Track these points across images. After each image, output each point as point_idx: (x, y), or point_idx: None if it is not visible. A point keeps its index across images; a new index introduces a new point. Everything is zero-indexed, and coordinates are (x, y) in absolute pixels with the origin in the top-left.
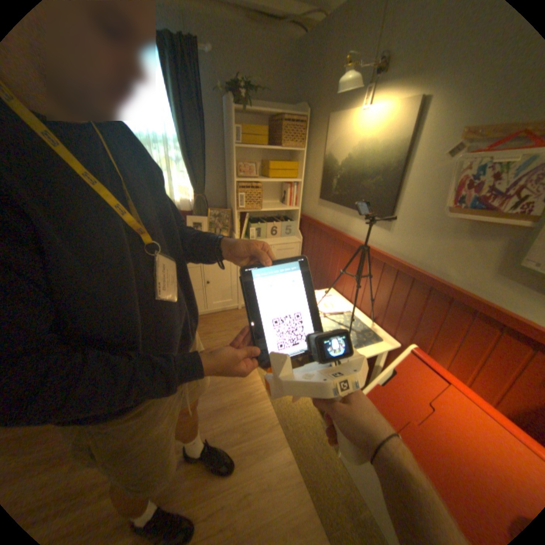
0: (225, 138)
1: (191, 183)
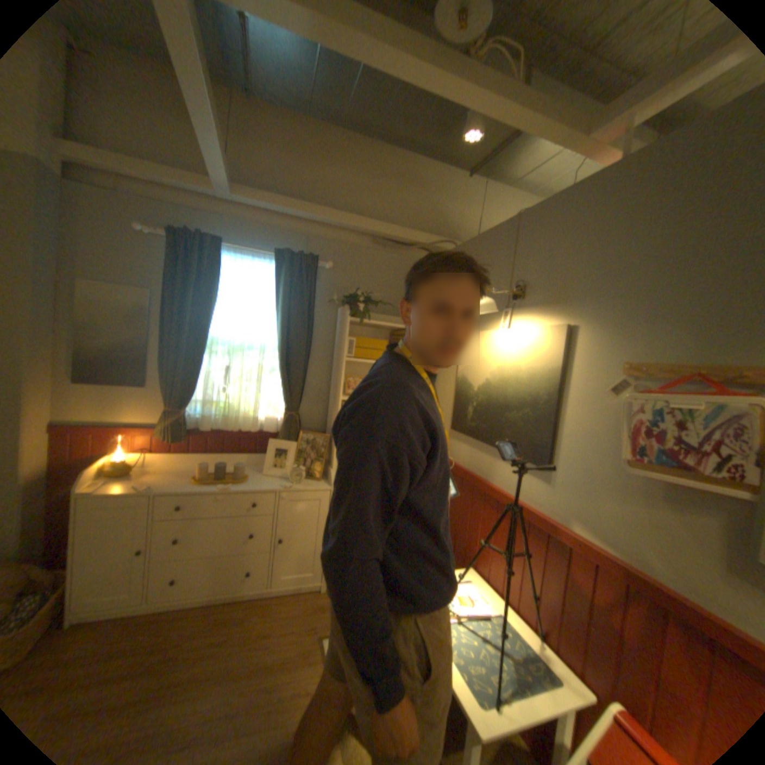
0: (335, 349)
1: (284, 398)
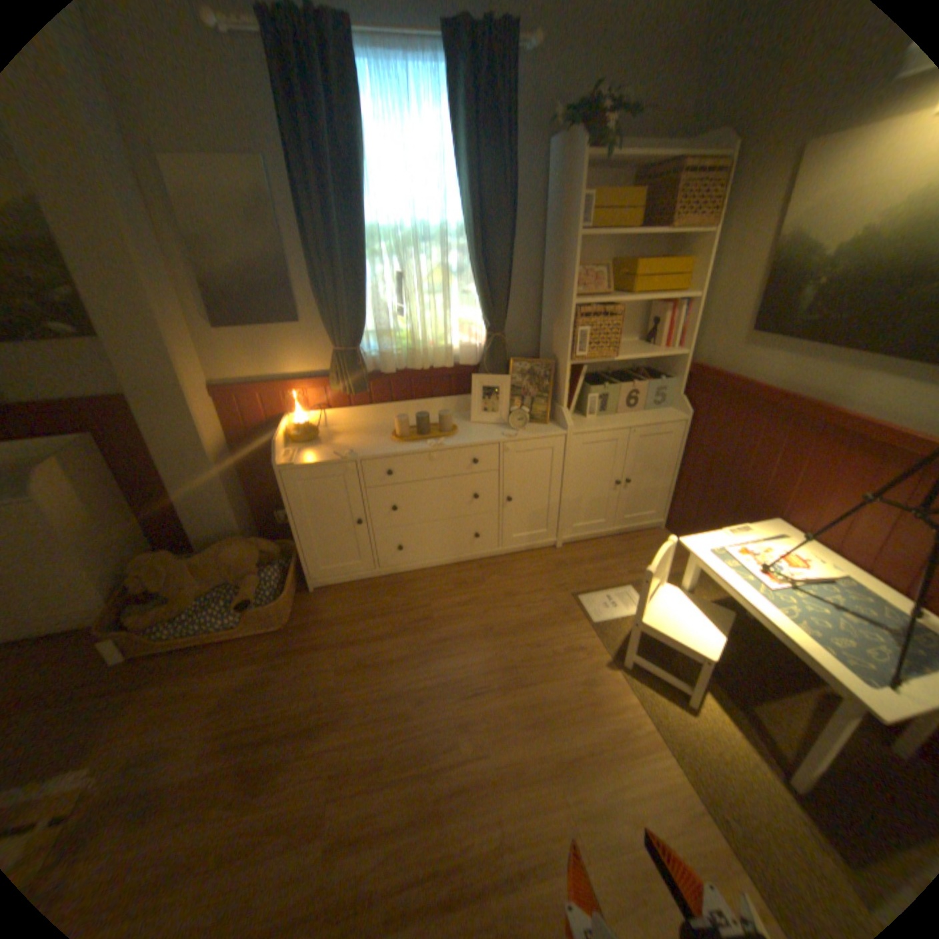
0: (548, 220)
1: (480, 312)
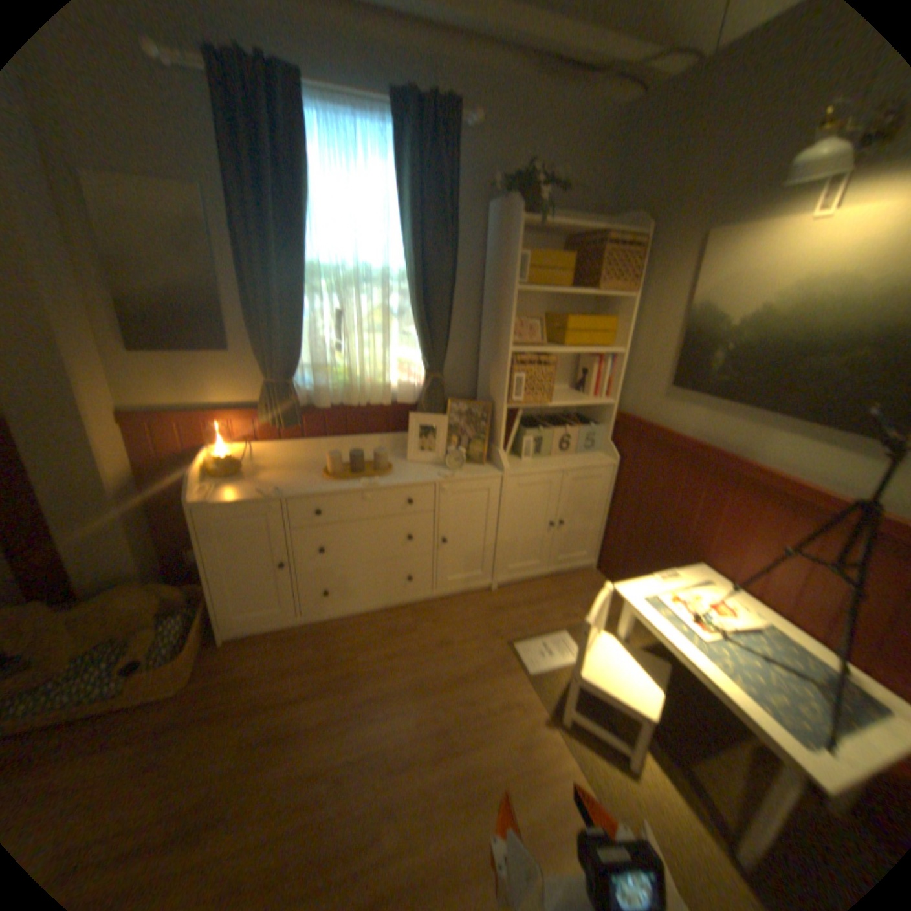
0: (487, 274)
1: (420, 354)
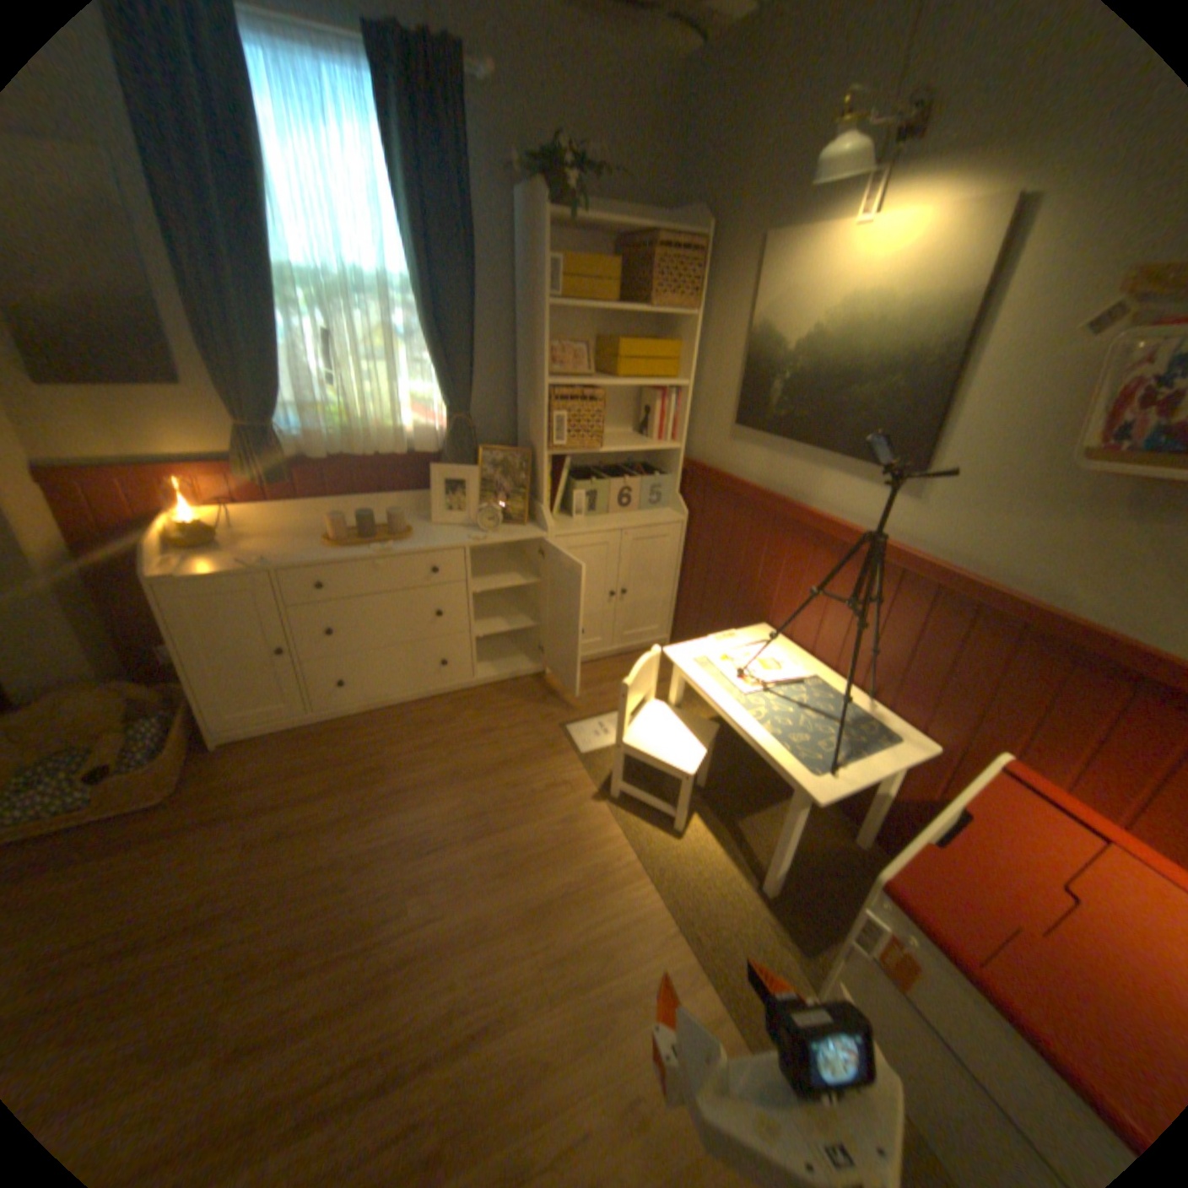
0: (517, 285)
1: (439, 389)
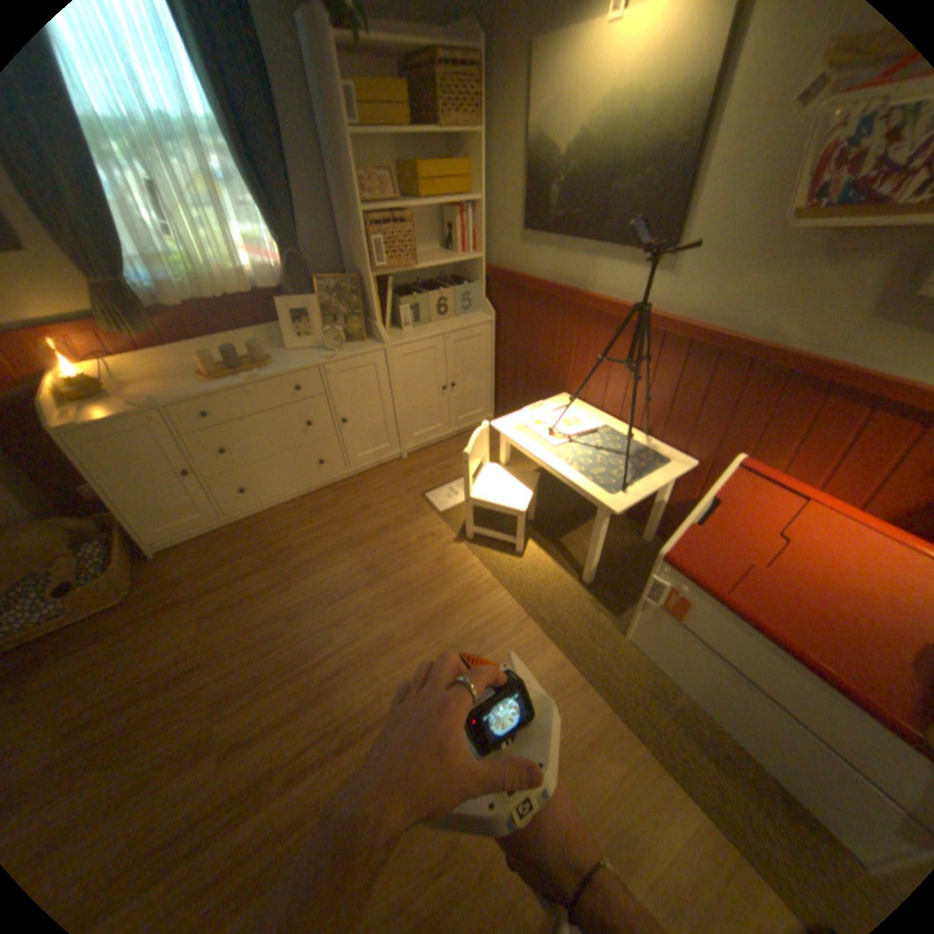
0: (316, 116)
1: (267, 226)
